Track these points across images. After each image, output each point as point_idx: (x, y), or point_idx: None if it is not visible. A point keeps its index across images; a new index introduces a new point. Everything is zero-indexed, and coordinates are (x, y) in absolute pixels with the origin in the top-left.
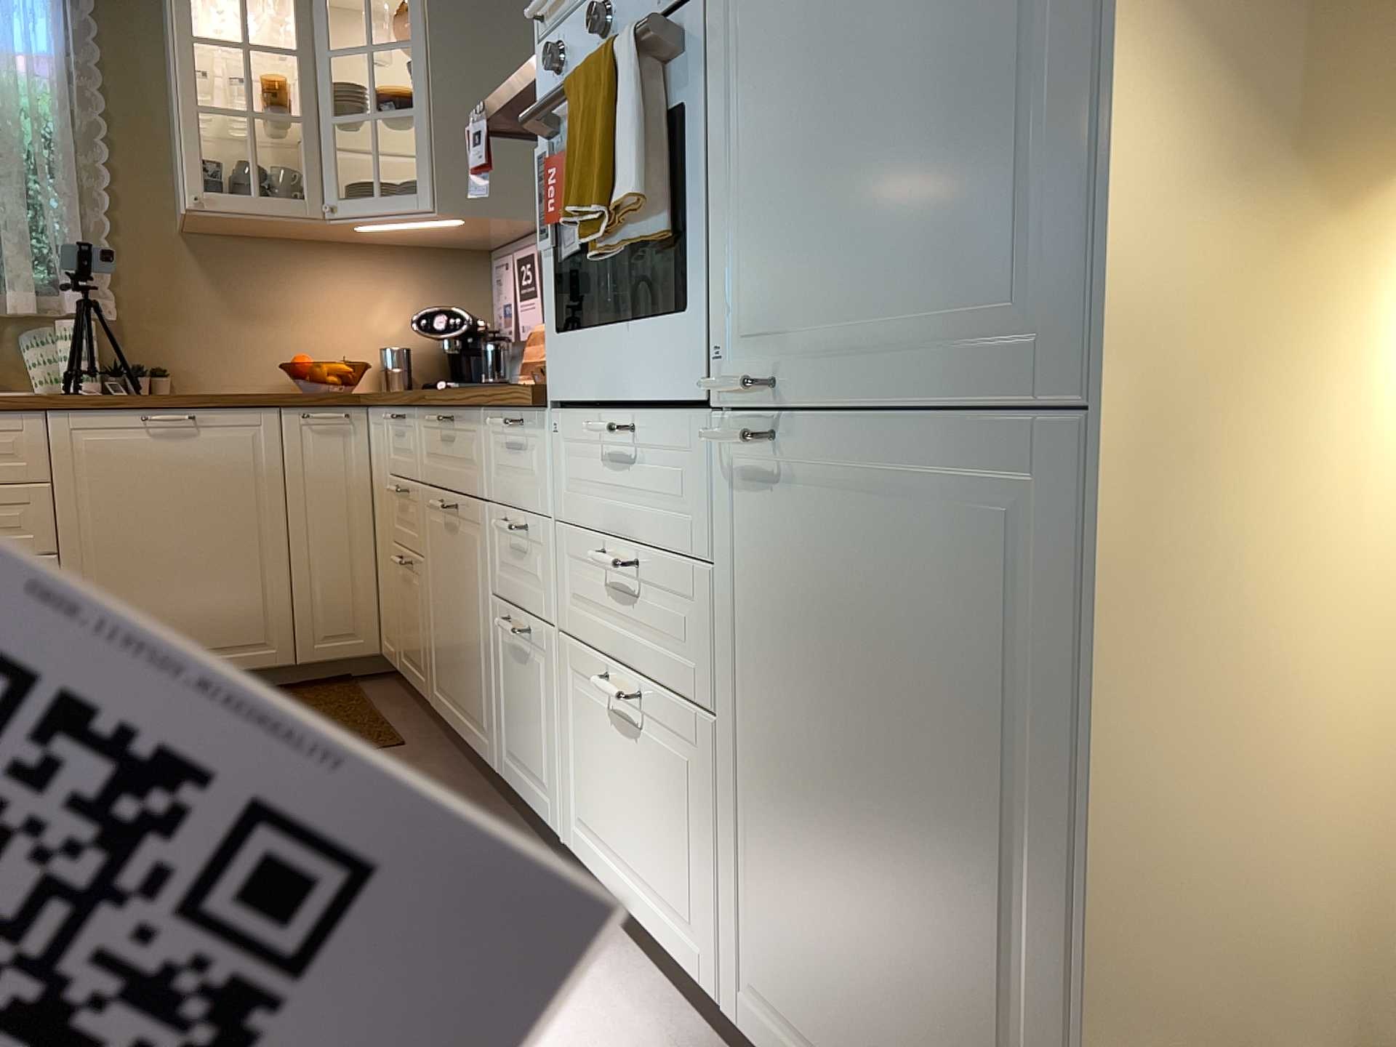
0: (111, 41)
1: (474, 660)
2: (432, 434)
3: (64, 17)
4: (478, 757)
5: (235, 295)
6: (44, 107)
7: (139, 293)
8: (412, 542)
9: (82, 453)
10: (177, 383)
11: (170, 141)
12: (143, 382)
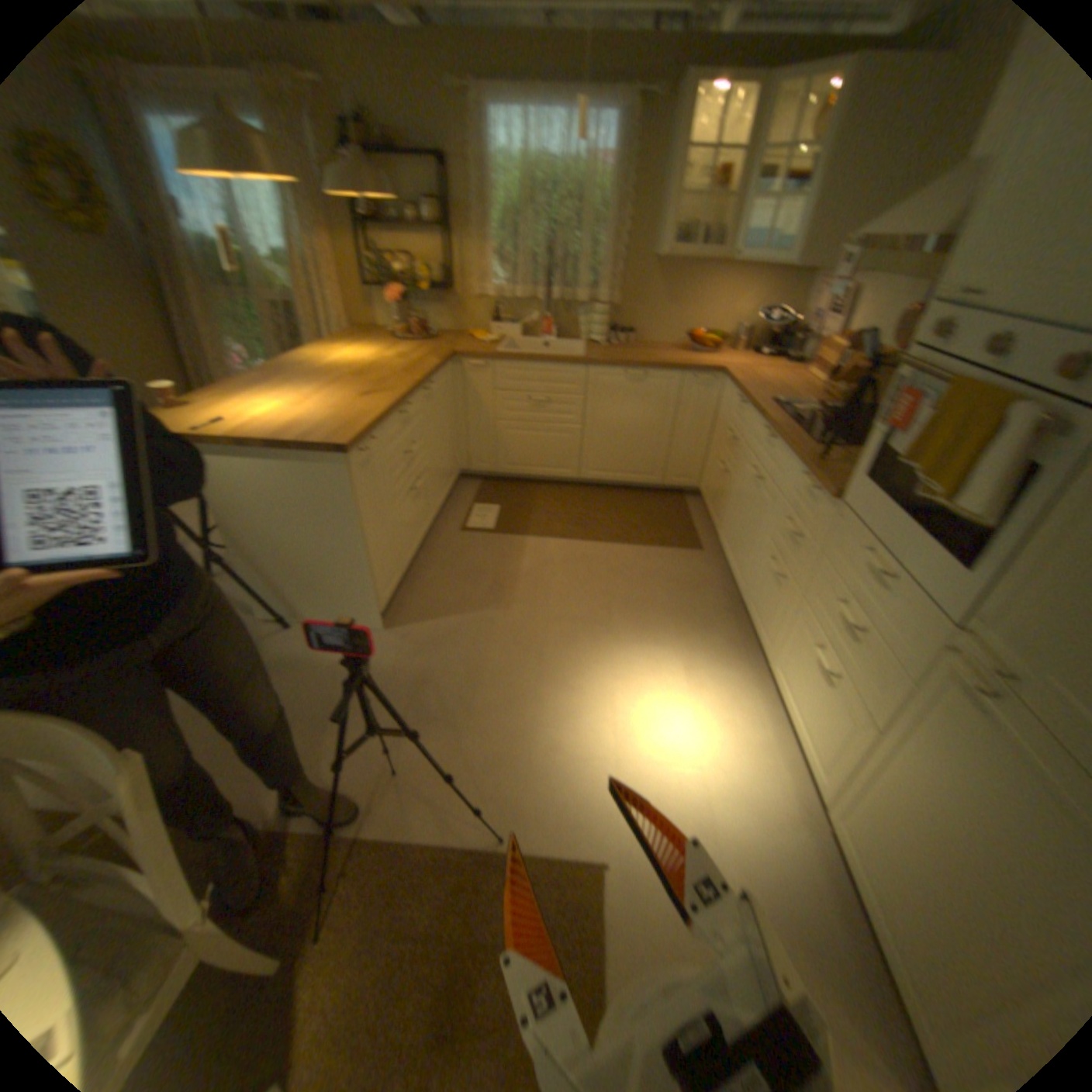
0: (645, 138)
1: (749, 550)
2: (761, 432)
3: (626, 126)
4: (737, 586)
5: (674, 292)
6: (608, 187)
7: (631, 290)
8: (732, 465)
9: (599, 386)
10: (639, 337)
11: (662, 201)
12: (625, 338)
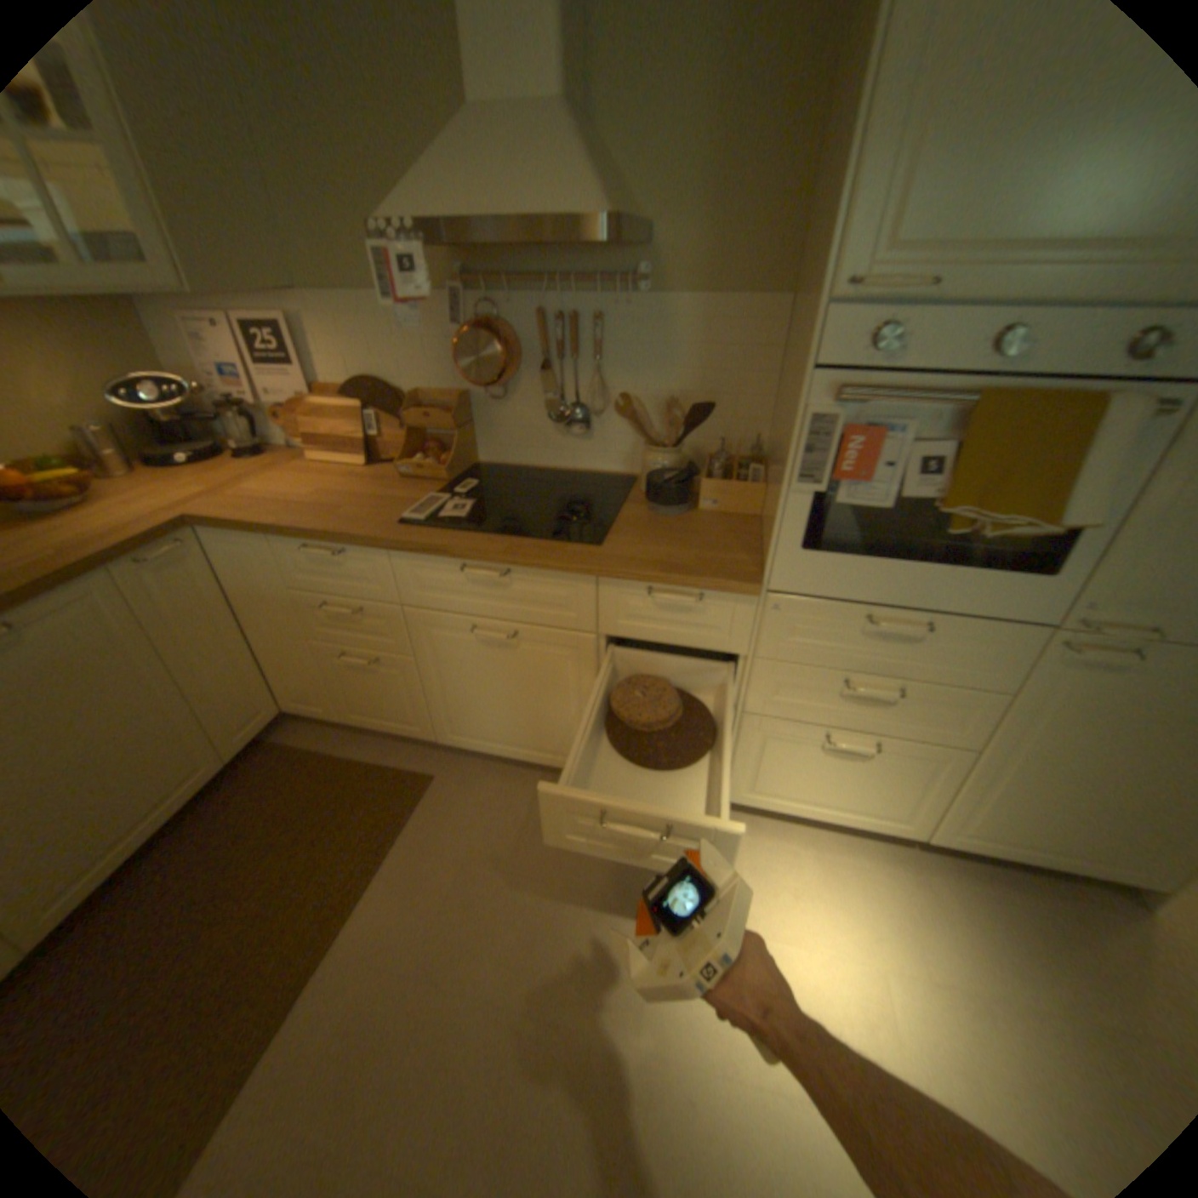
0: None
1: (552, 721)
2: (440, 575)
3: None
4: (556, 767)
5: None
6: None
7: None
8: (380, 645)
9: None
10: None
11: None
12: None
